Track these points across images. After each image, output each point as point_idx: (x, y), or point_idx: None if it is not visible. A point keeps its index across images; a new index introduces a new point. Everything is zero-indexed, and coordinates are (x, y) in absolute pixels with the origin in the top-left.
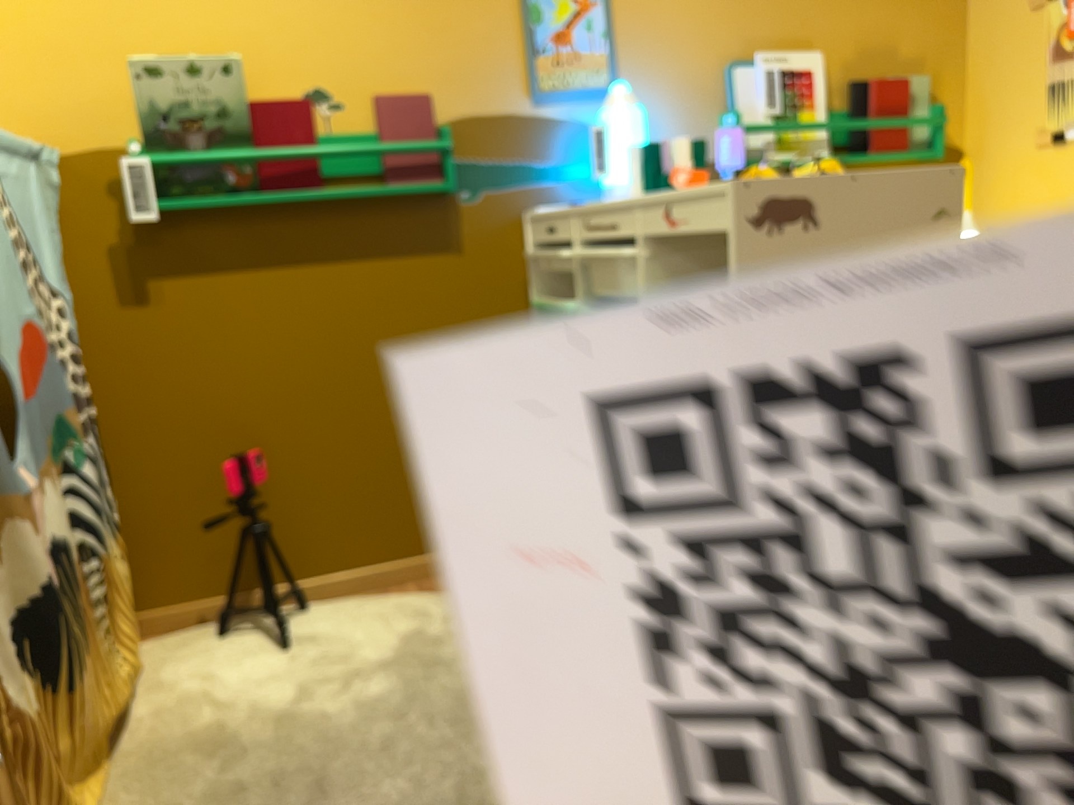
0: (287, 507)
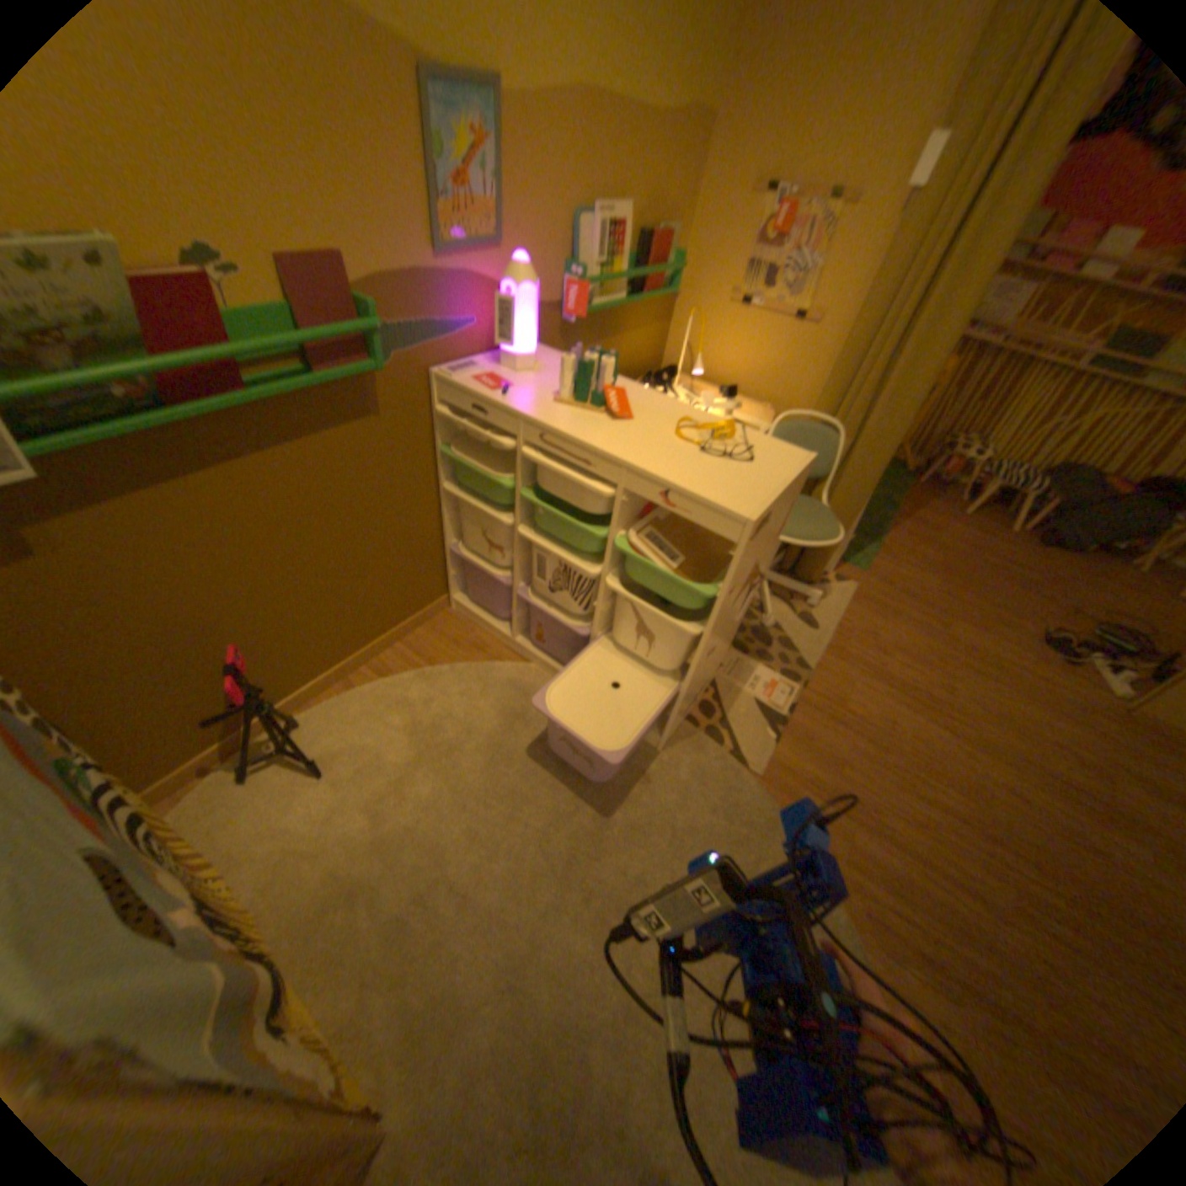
0: (257, 665)
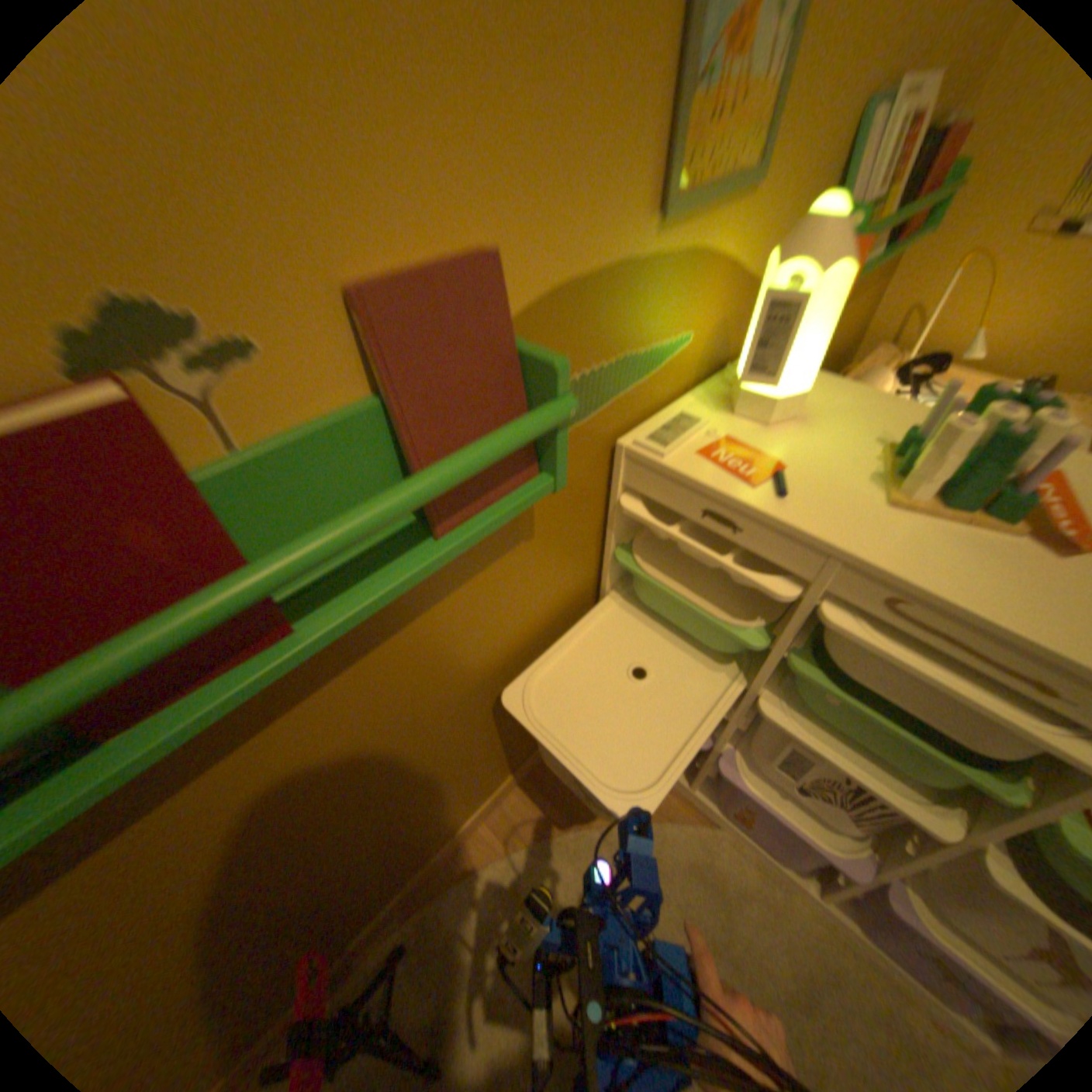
0: (346, 905)
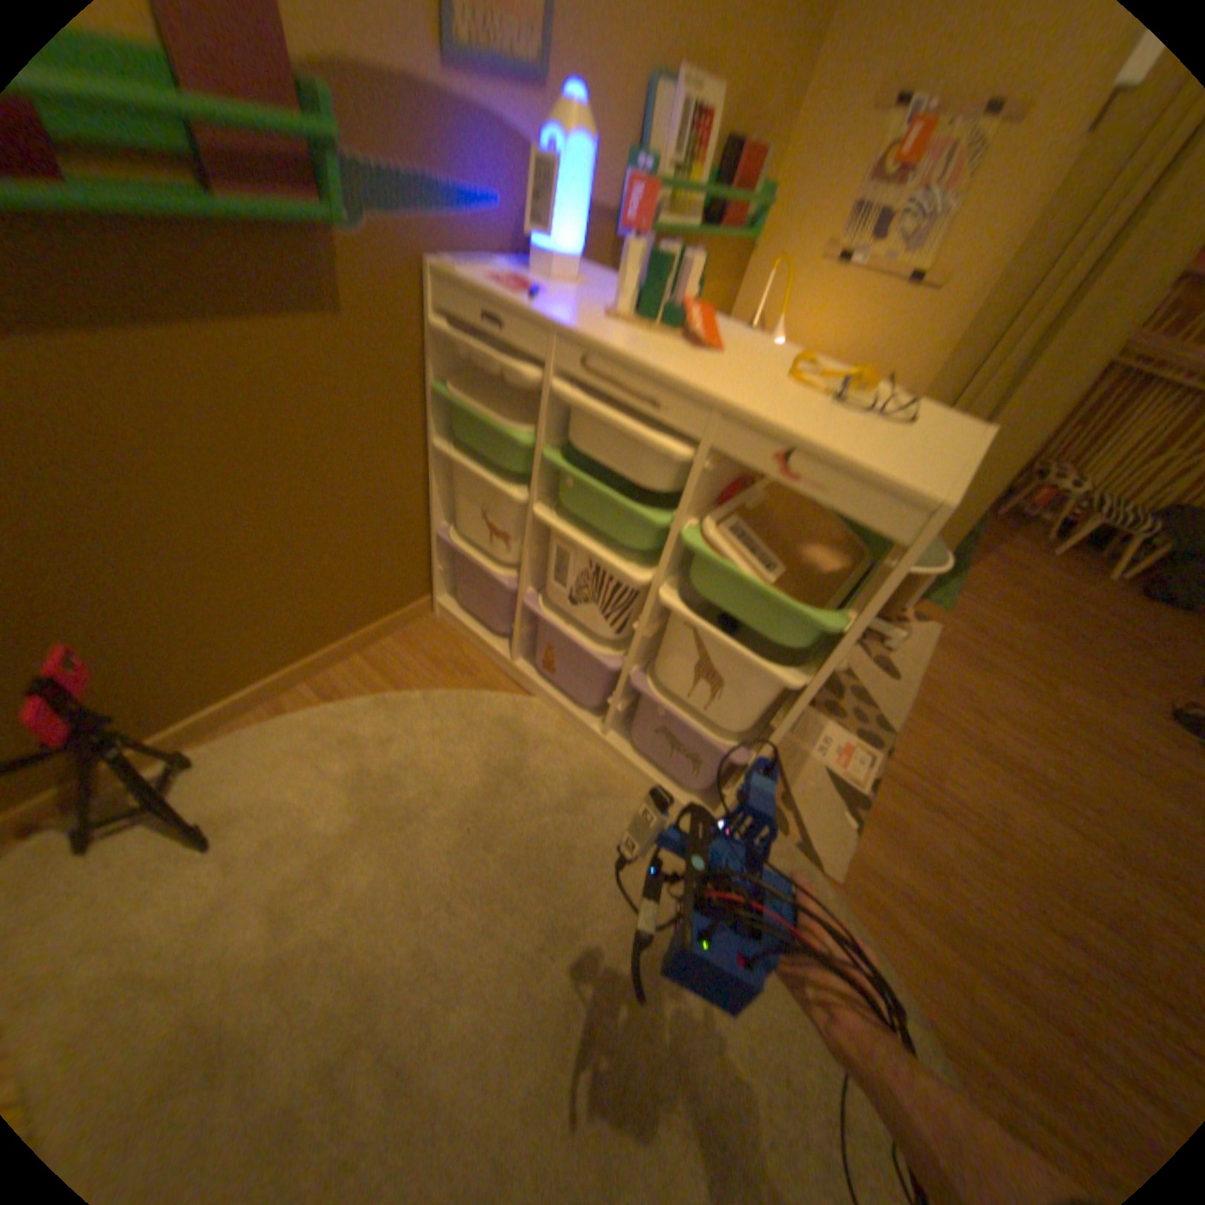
0: (124, 672)
